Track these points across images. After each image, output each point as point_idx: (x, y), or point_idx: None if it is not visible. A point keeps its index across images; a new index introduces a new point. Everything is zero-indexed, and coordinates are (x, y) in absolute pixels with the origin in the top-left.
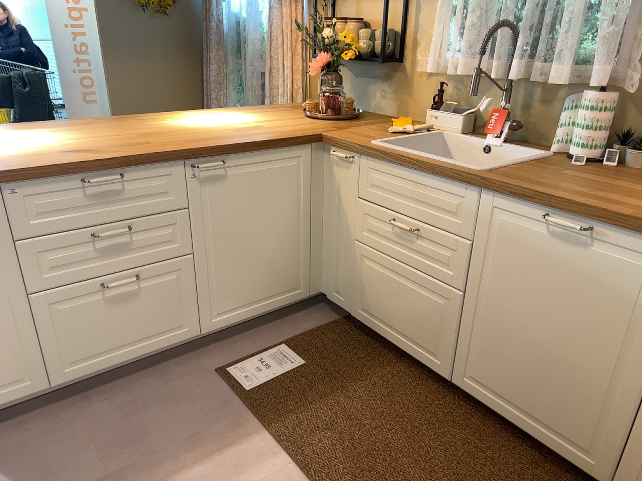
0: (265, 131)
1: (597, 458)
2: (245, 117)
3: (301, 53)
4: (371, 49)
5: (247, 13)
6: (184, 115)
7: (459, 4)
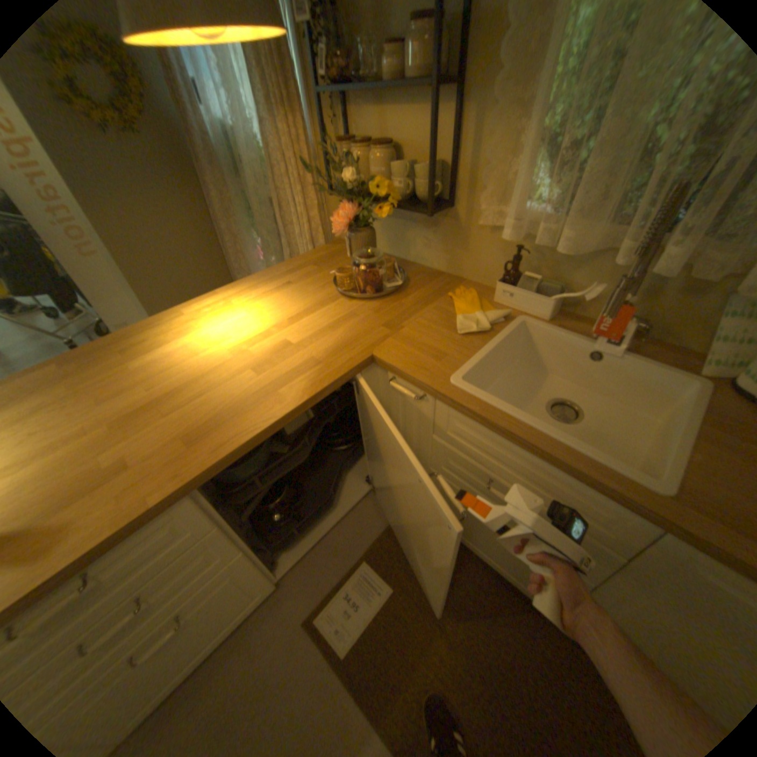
0: (296, 364)
1: None
2: (263, 311)
3: (312, 183)
4: (411, 188)
5: (233, 119)
6: (183, 322)
7: (571, 126)
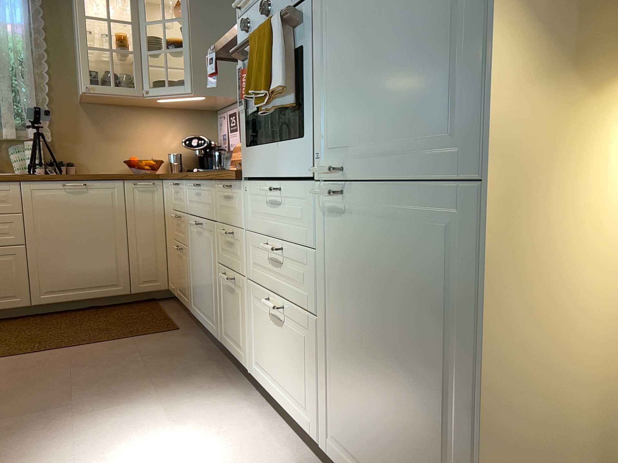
0: None
1: (121, 284)
2: None
3: None
4: None
5: None
6: None
7: None
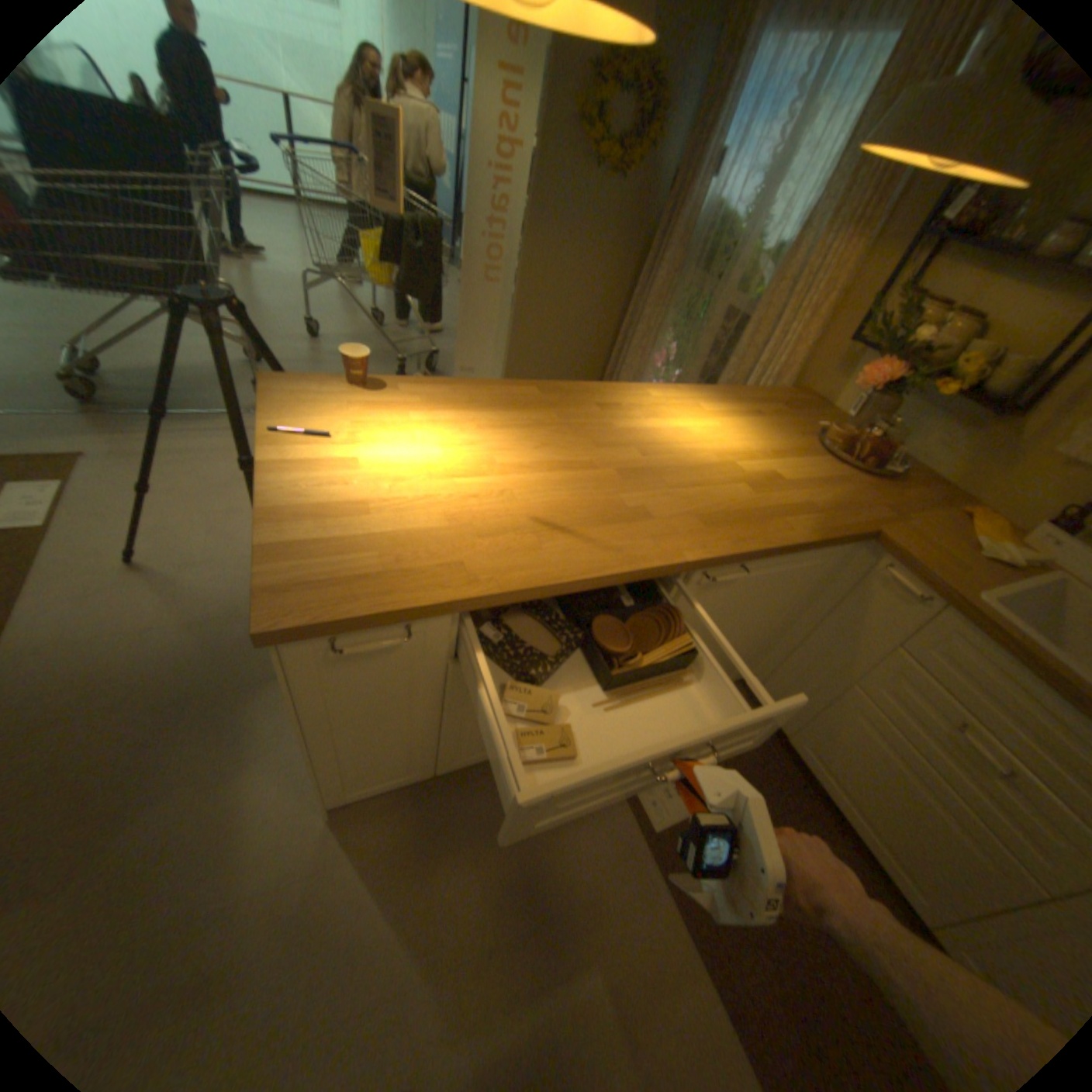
0: (797, 502)
1: None
2: (742, 431)
3: (825, 316)
4: (986, 376)
5: (748, 208)
6: (655, 404)
7: None
